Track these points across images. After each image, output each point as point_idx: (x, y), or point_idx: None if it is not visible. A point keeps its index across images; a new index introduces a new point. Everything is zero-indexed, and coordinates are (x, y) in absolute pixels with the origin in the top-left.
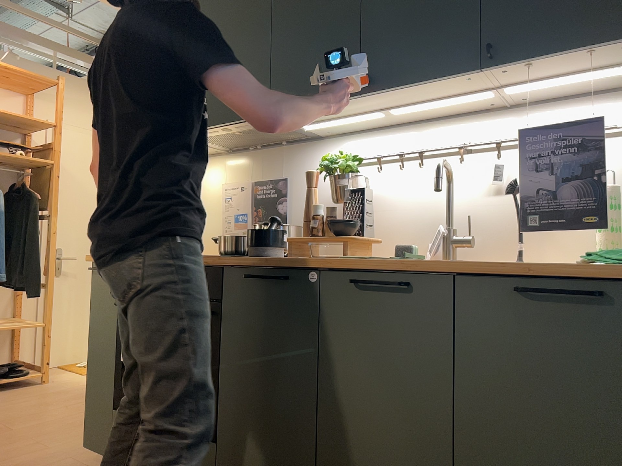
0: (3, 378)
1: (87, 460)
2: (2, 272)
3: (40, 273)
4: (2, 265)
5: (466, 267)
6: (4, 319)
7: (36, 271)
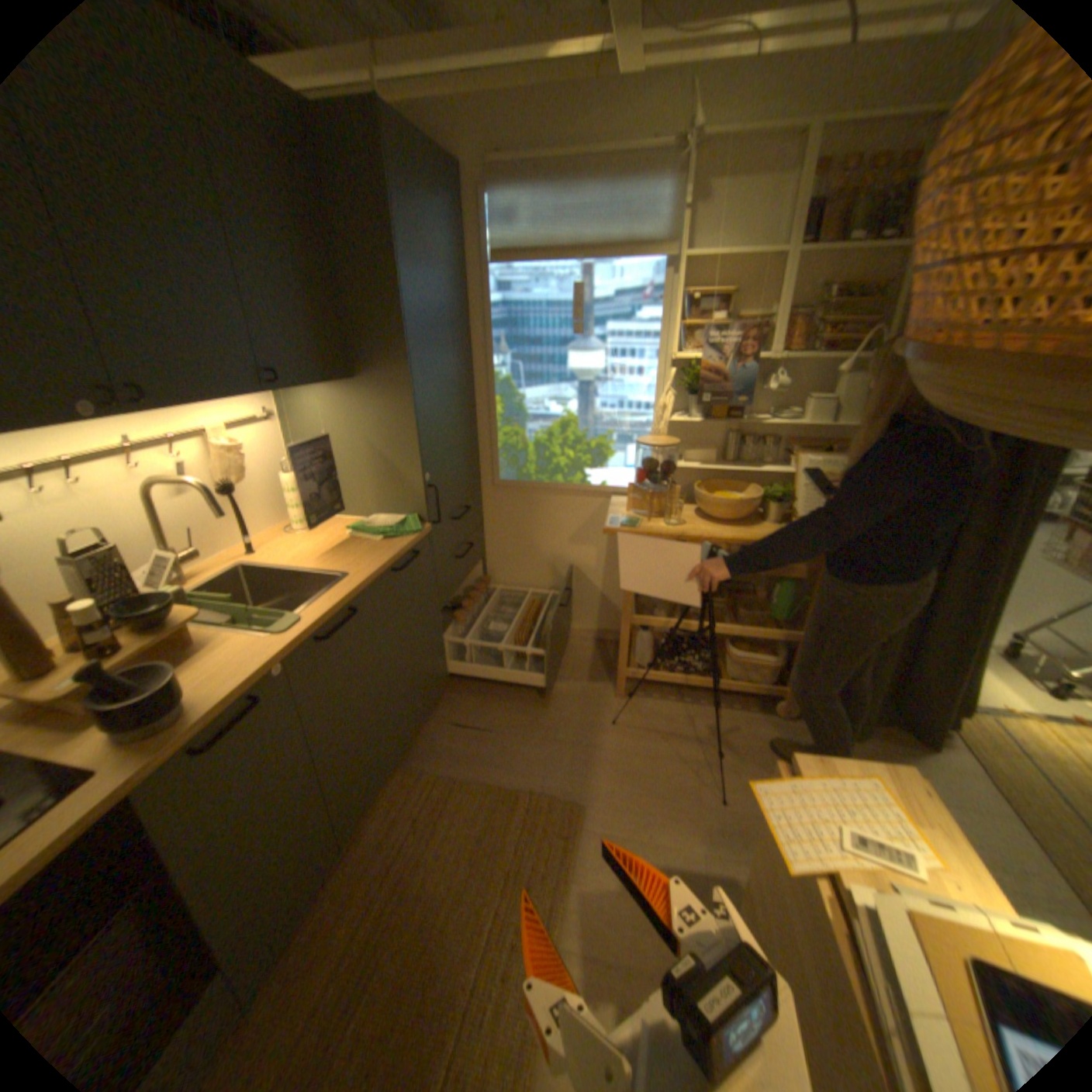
0: None
1: None
2: None
3: None
4: None
5: (376, 574)
6: None
7: None
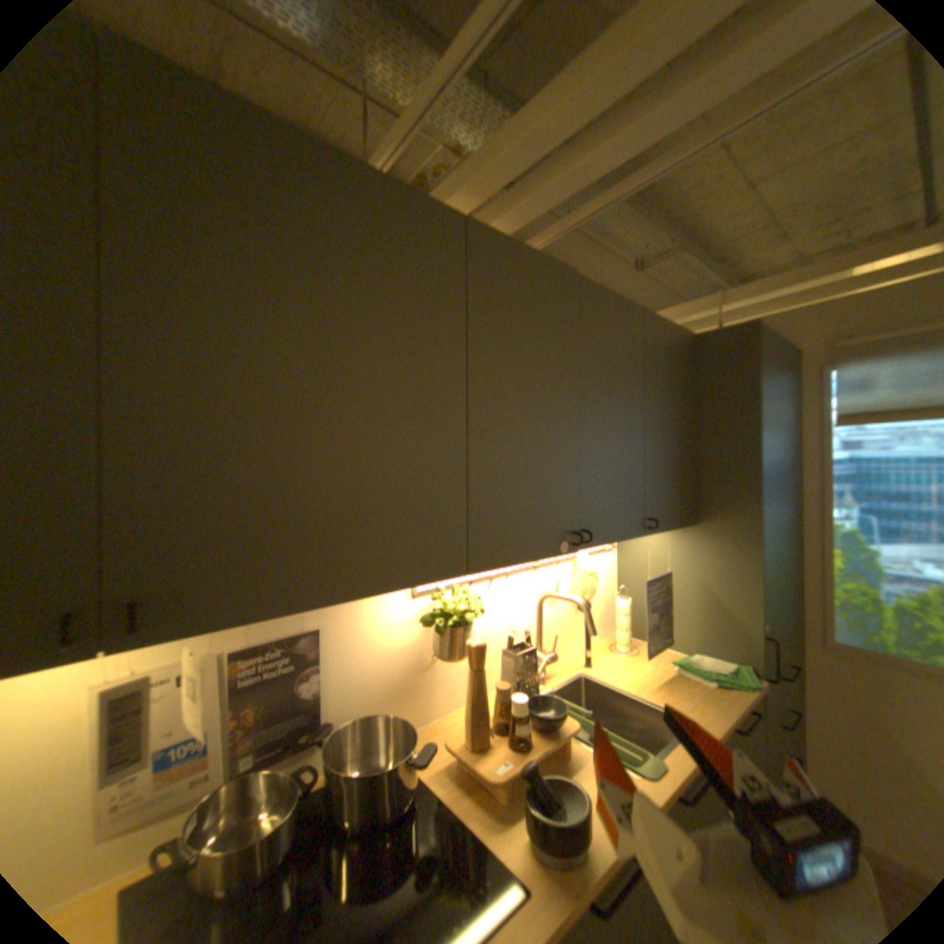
0: None
1: None
2: None
3: None
4: None
5: (731, 734)
6: None
7: None
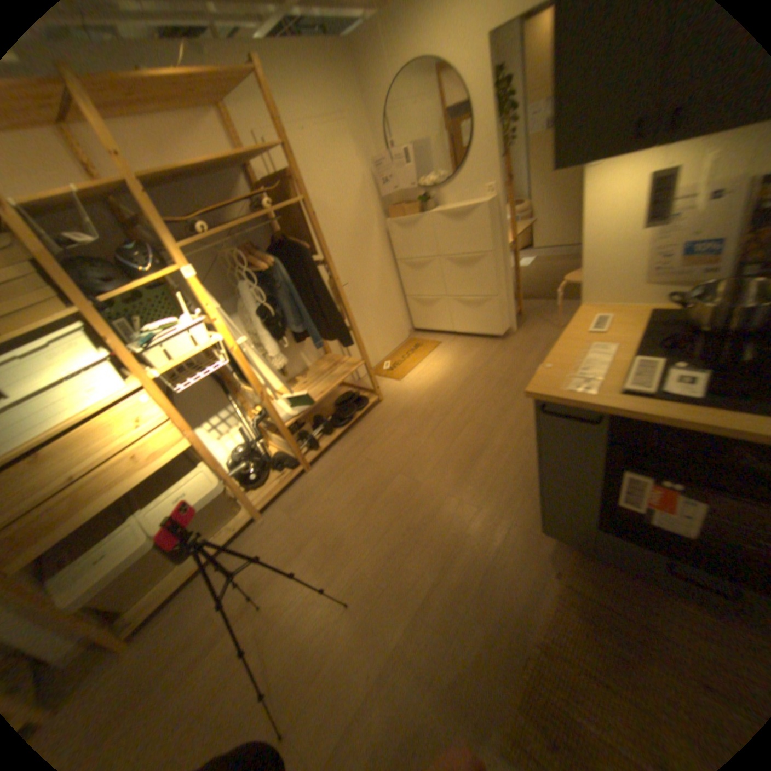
0: (355, 412)
1: (531, 525)
2: (318, 340)
3: (344, 325)
4: (315, 334)
5: None
6: (323, 362)
7: (340, 325)
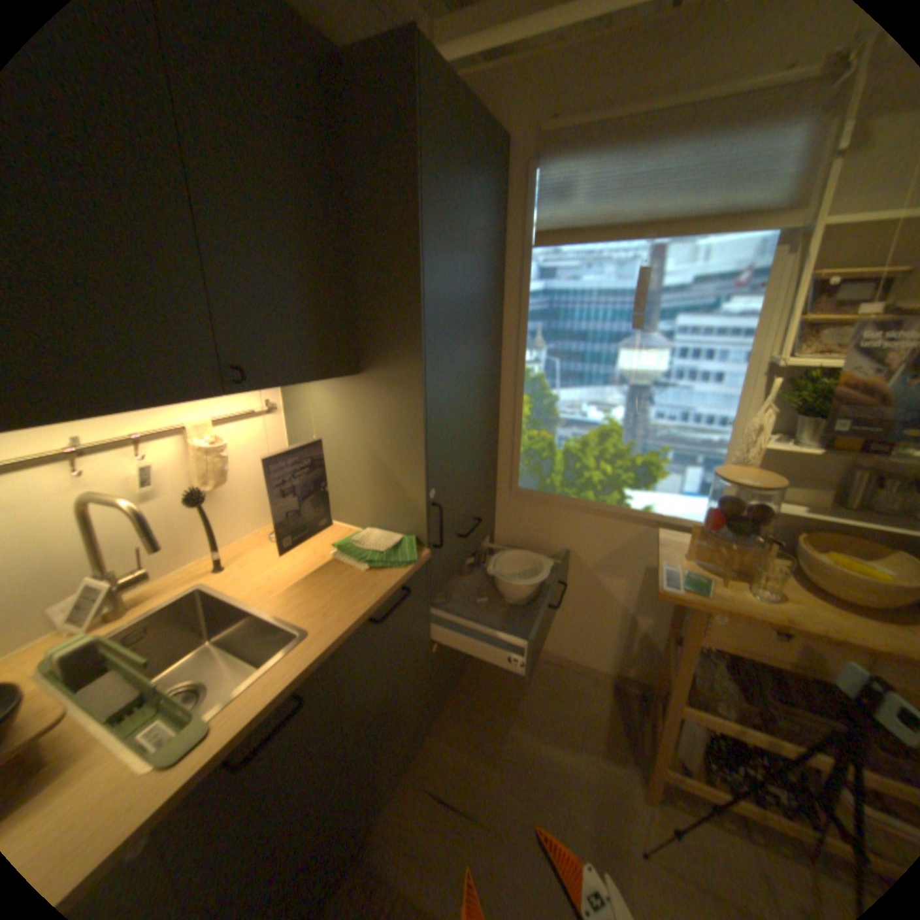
0: None
1: None
2: None
3: None
4: None
5: (345, 638)
6: None
7: None
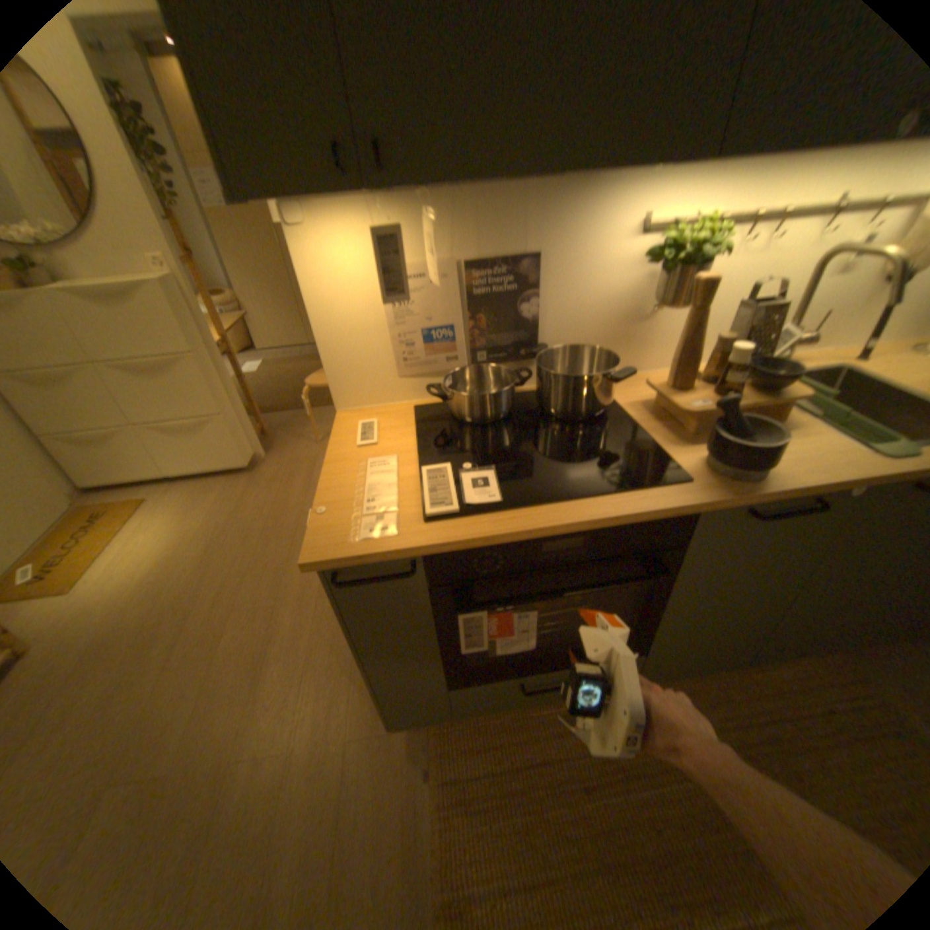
0: None
1: (370, 725)
2: None
3: None
4: None
5: None
6: None
7: None
